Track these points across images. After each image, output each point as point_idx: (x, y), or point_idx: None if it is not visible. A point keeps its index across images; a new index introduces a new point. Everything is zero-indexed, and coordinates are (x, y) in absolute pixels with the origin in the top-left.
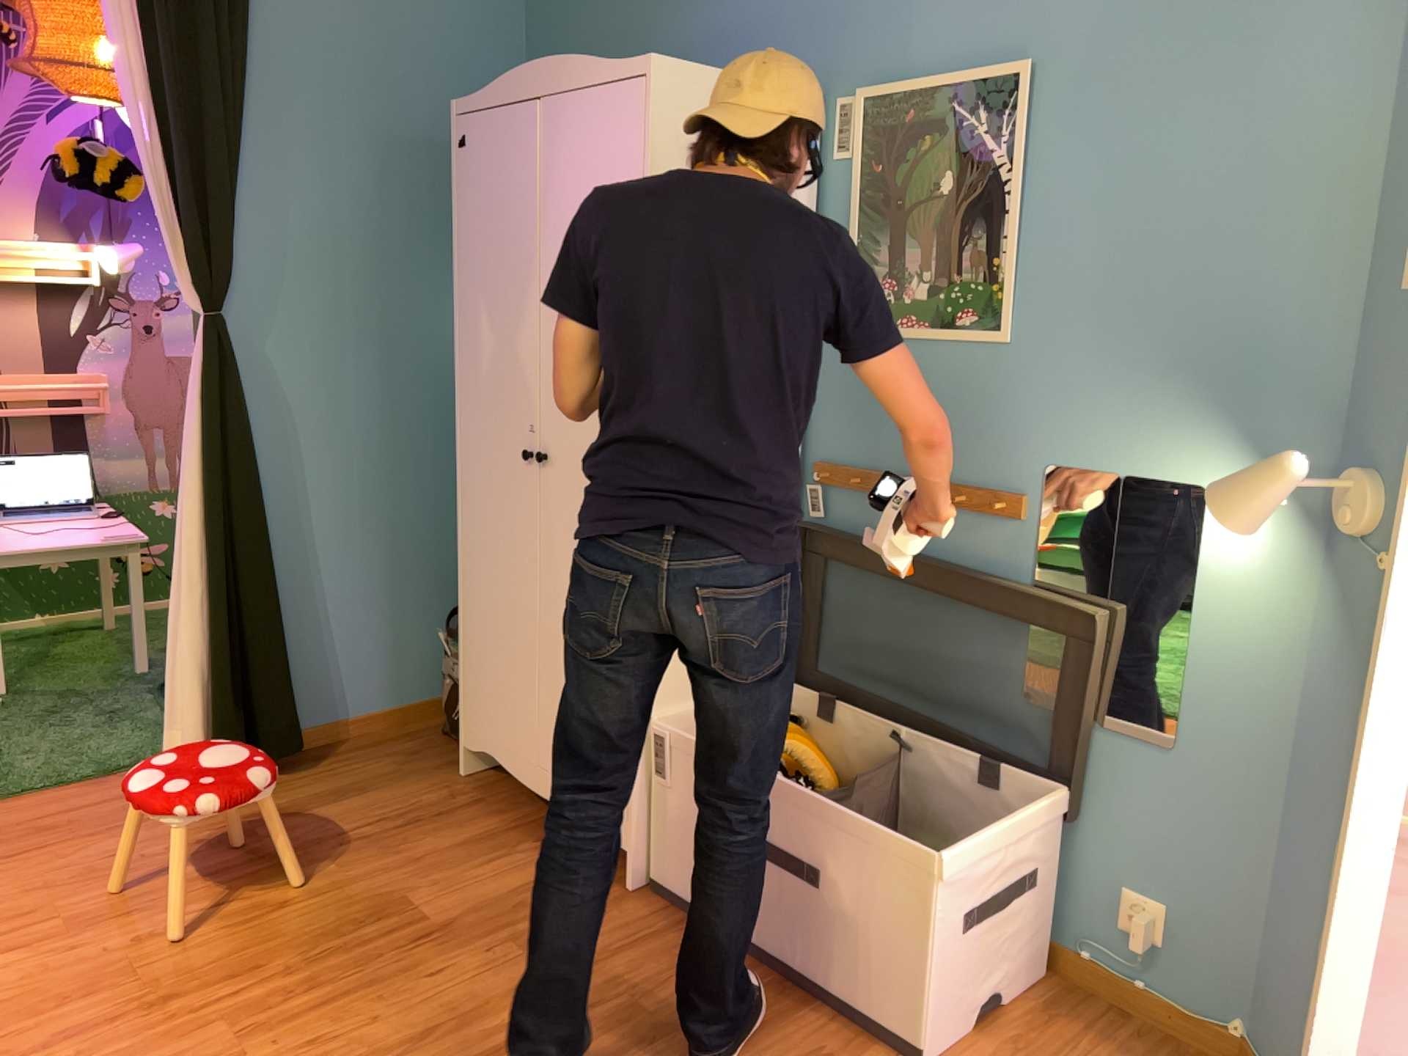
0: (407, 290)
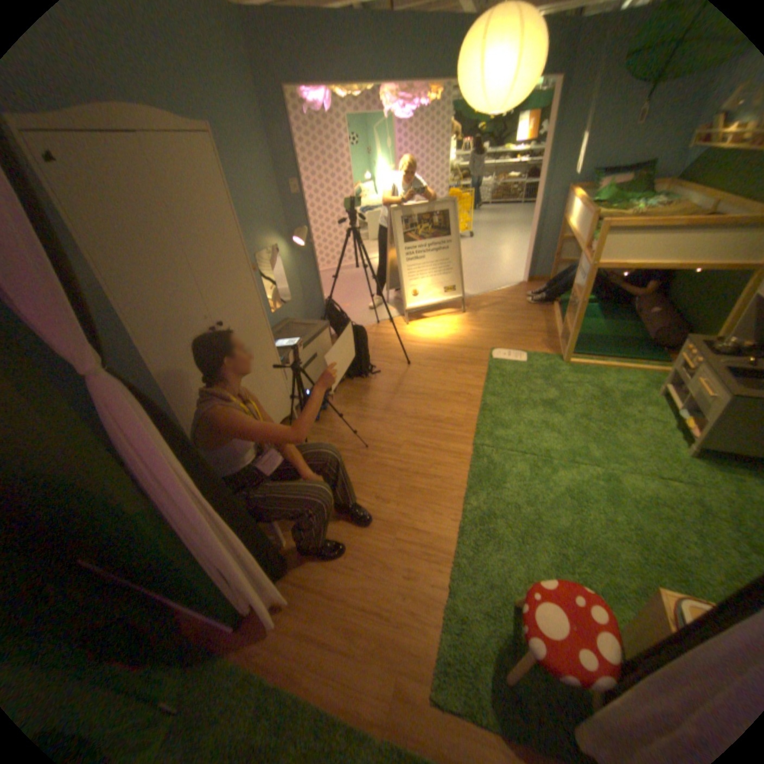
0: None
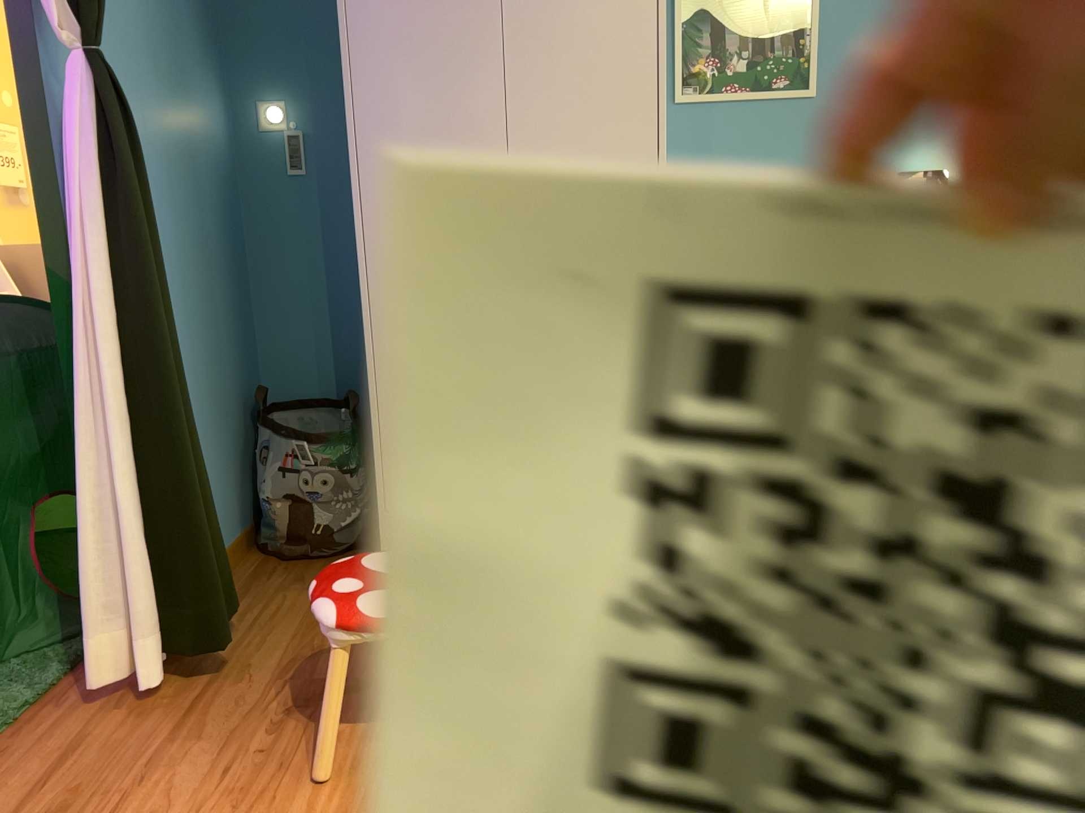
0: (175, 73)
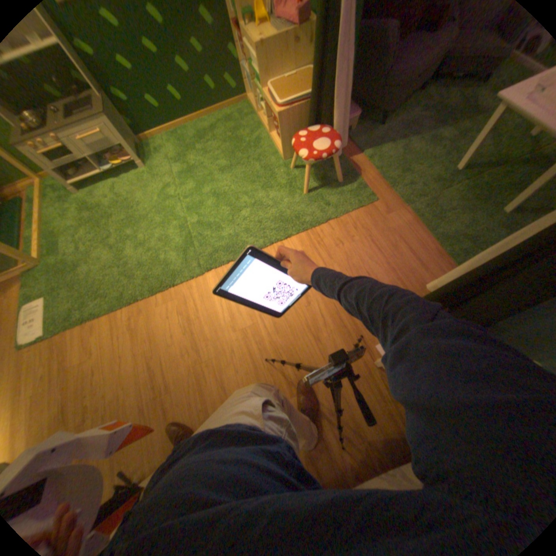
0: None
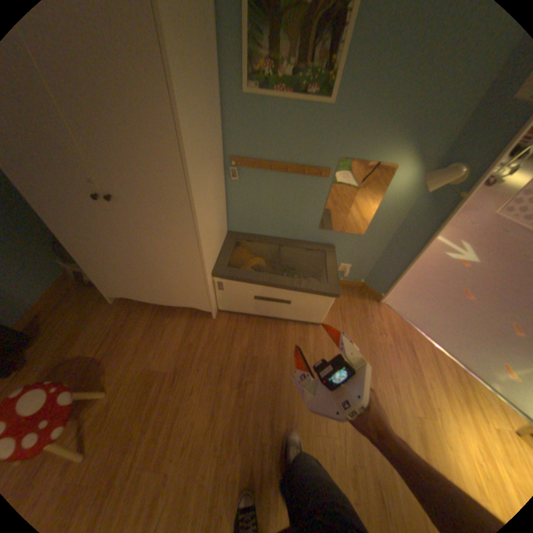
0: None
